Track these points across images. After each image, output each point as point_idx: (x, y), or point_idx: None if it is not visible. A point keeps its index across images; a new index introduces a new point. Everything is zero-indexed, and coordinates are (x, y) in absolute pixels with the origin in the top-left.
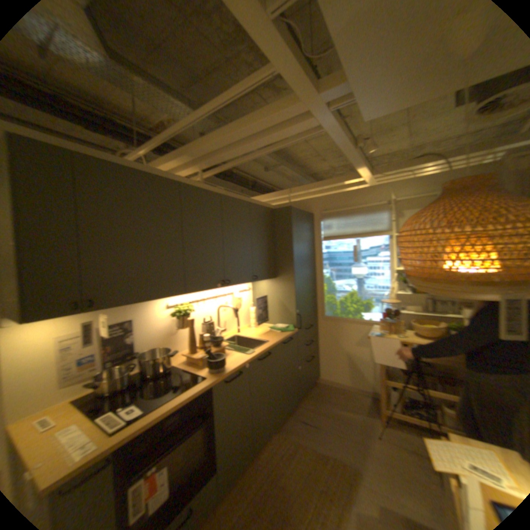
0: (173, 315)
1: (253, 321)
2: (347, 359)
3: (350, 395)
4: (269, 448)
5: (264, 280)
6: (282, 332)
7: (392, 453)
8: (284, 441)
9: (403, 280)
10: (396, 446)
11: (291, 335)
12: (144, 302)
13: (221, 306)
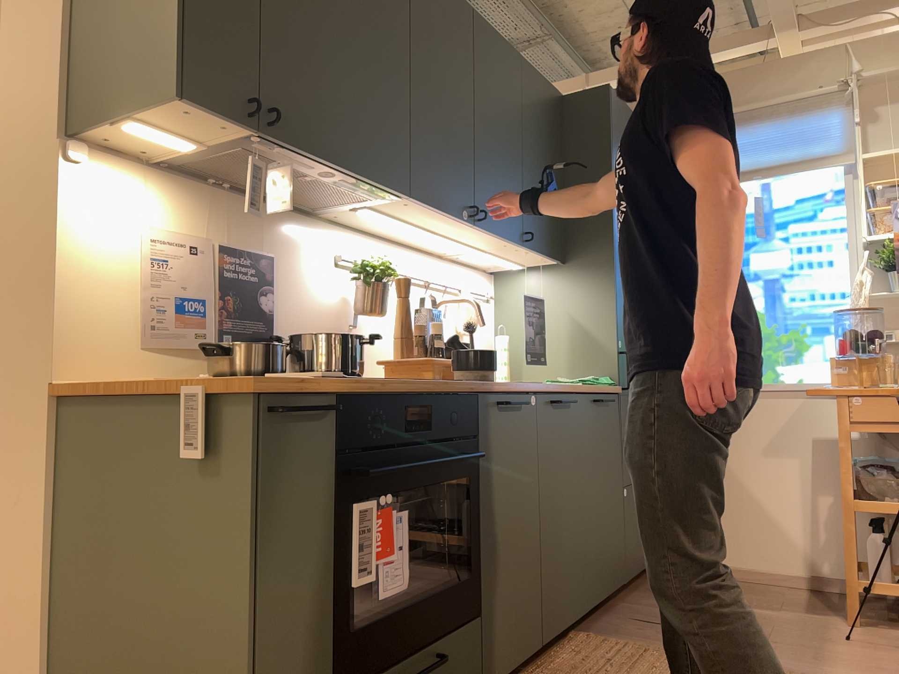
0: (352, 274)
1: (503, 369)
2: (739, 493)
3: (749, 585)
4: (570, 649)
5: (542, 256)
6: (586, 386)
7: (887, 655)
8: (605, 641)
9: (881, 270)
10: (893, 647)
11: (611, 388)
12: (342, 171)
13: (441, 302)
